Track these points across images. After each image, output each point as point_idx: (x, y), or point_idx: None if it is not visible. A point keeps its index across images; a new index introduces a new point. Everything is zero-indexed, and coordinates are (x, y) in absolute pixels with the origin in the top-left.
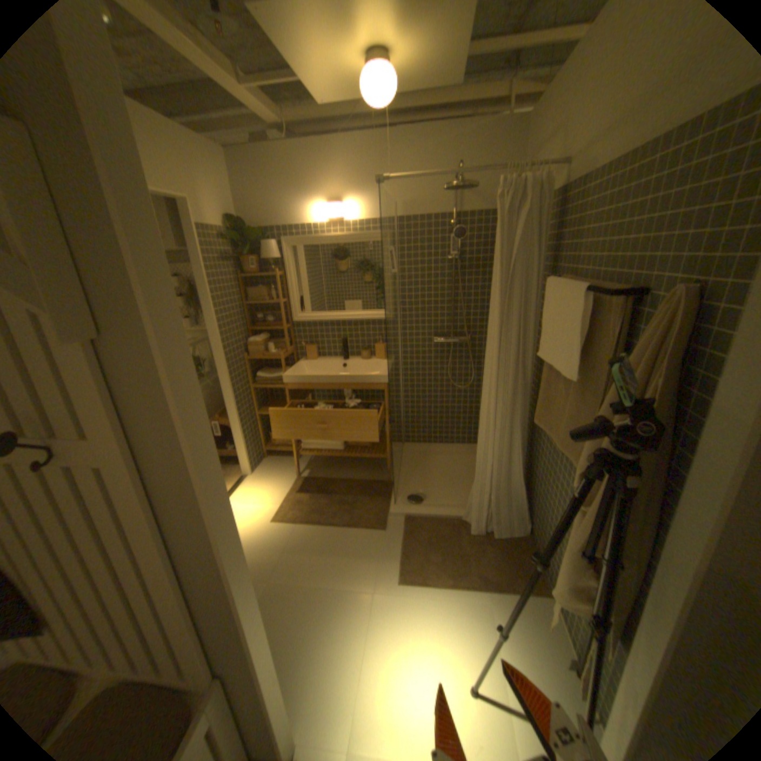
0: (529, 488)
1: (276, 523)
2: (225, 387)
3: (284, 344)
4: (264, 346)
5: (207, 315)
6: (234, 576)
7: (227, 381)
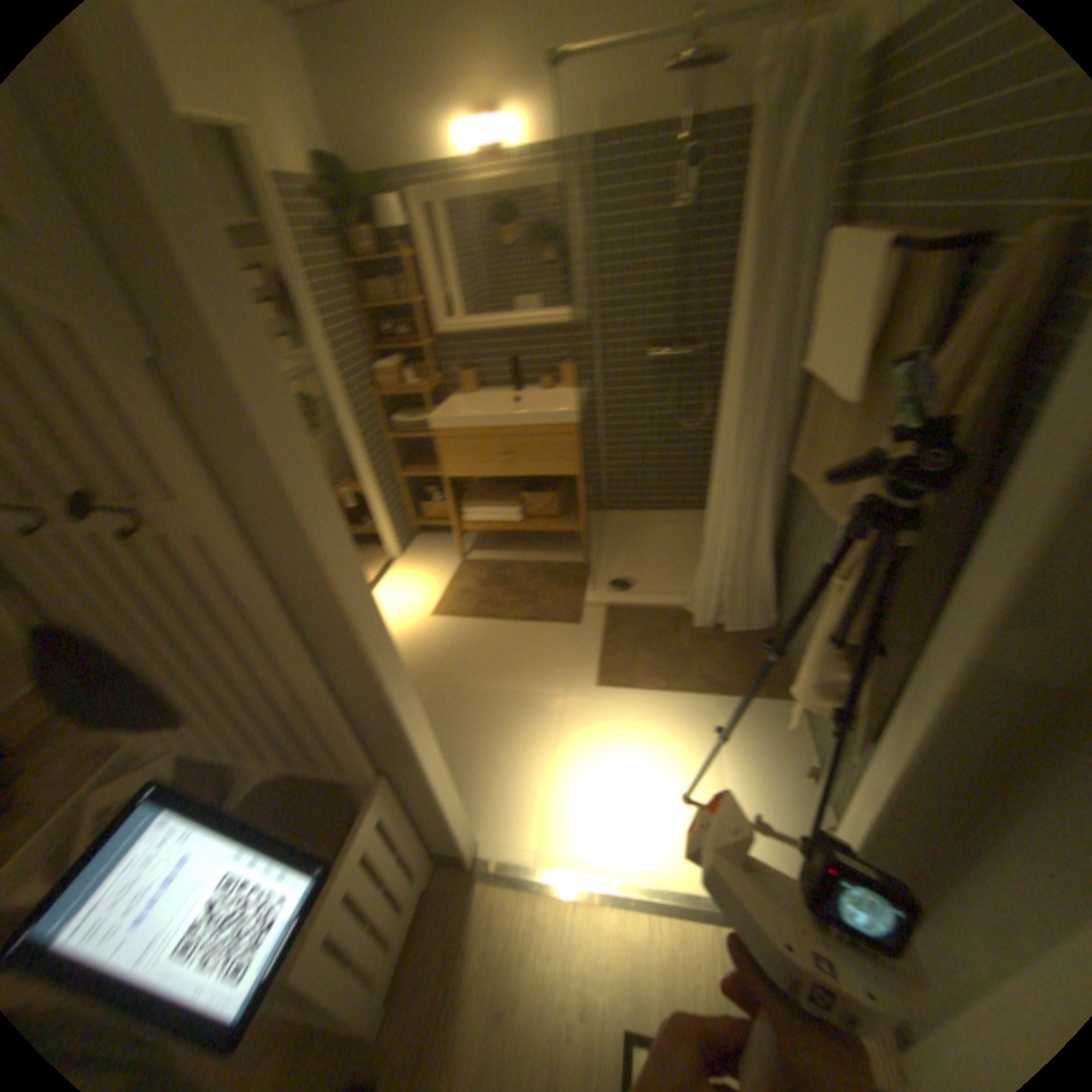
0: (777, 567)
1: (435, 618)
2: (347, 441)
3: (423, 372)
4: (394, 377)
5: (306, 331)
6: (382, 669)
7: (348, 432)
